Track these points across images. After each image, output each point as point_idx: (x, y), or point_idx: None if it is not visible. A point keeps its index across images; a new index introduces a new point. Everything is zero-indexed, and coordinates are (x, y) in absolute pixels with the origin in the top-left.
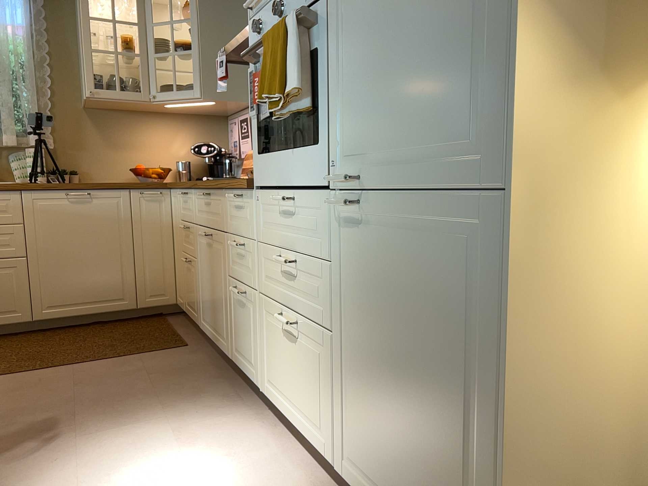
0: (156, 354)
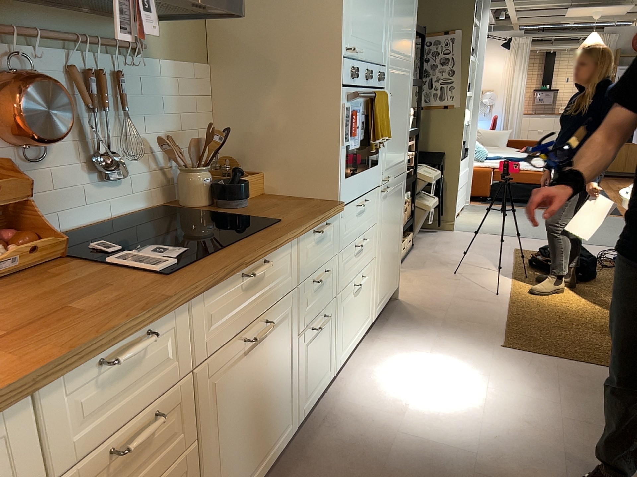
0: None
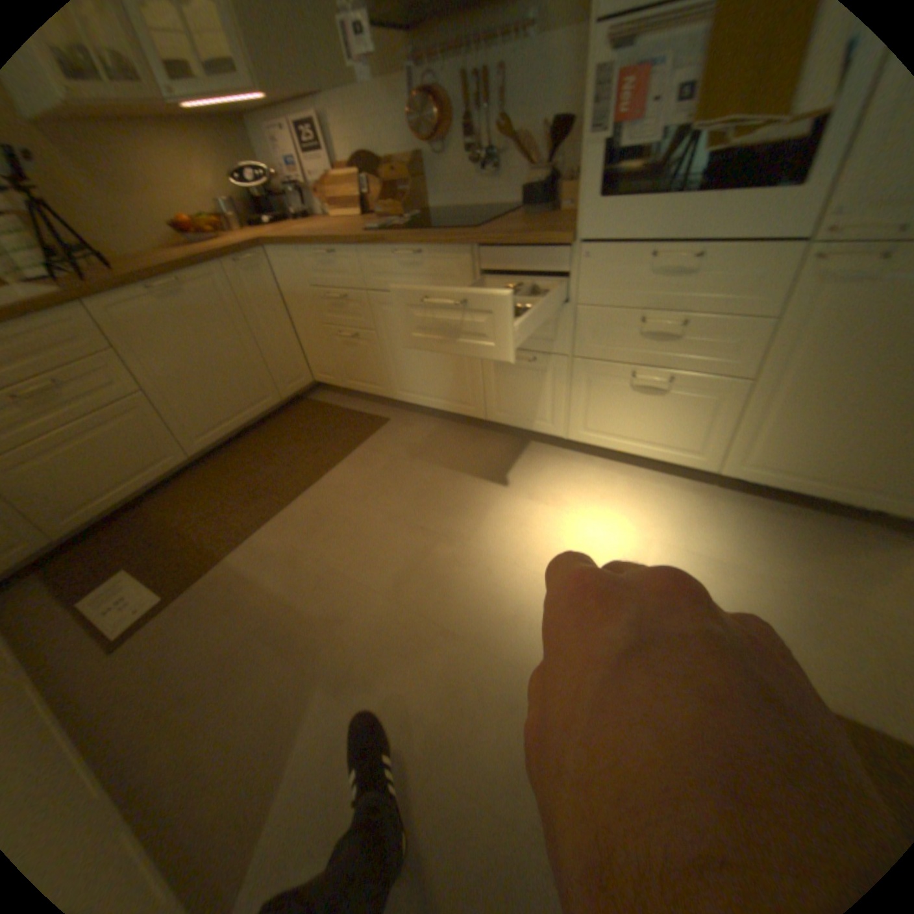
0: (372, 437)
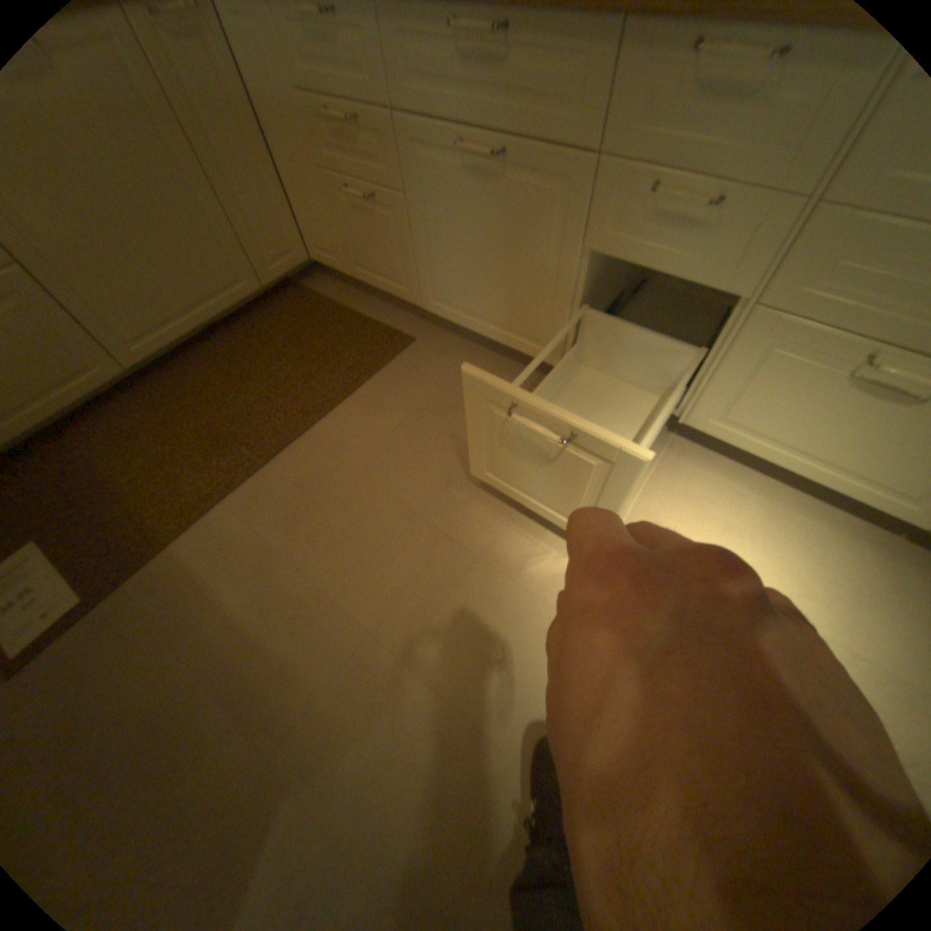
0: (390, 369)
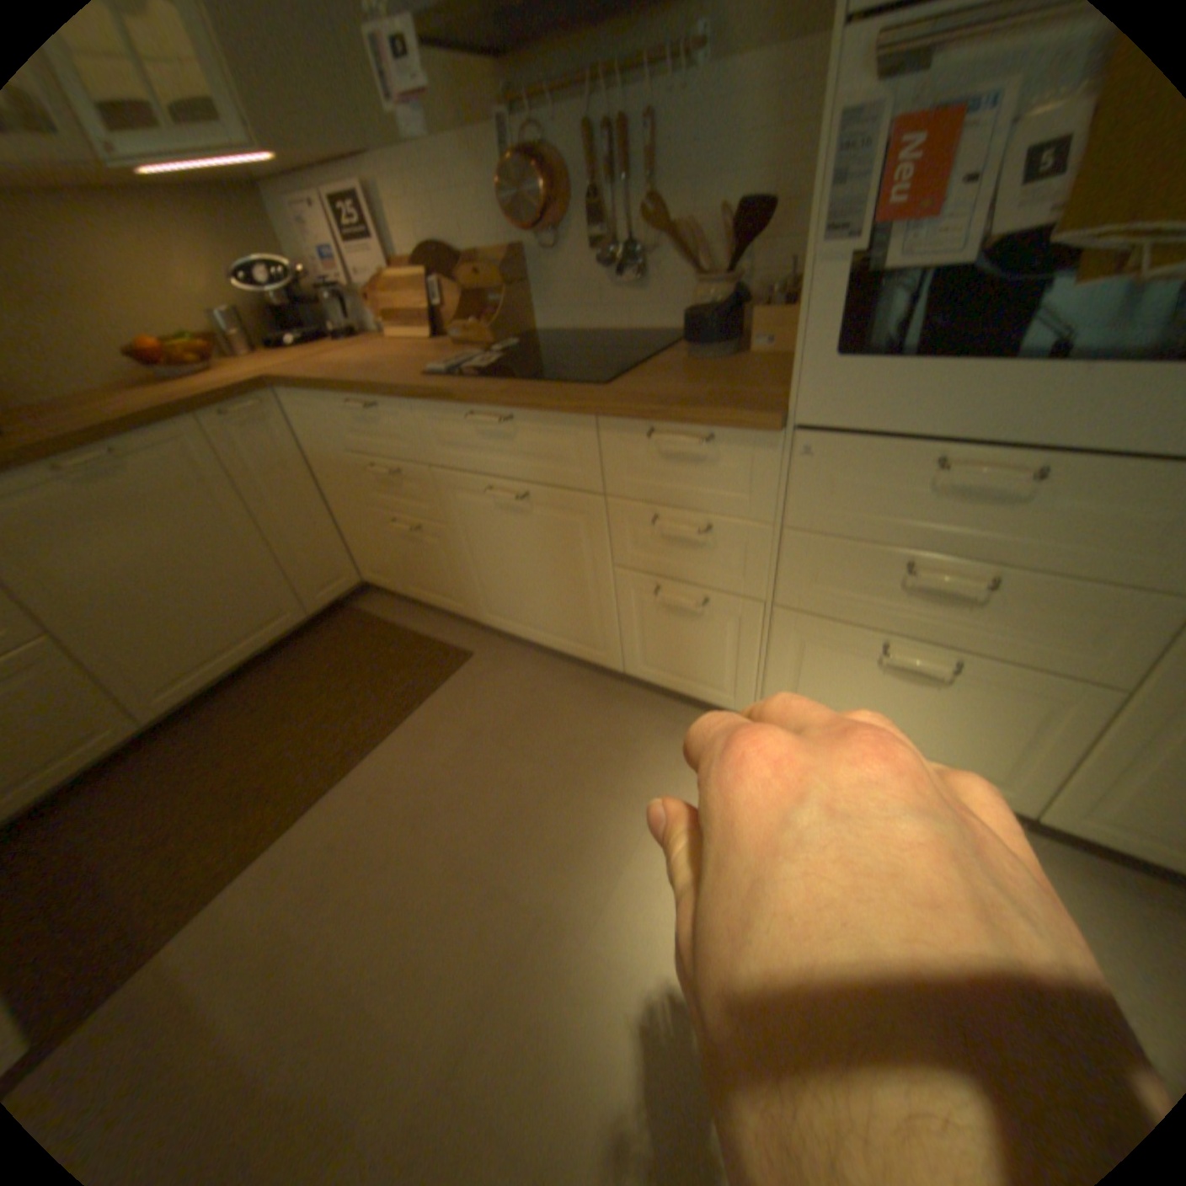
0: (443, 693)
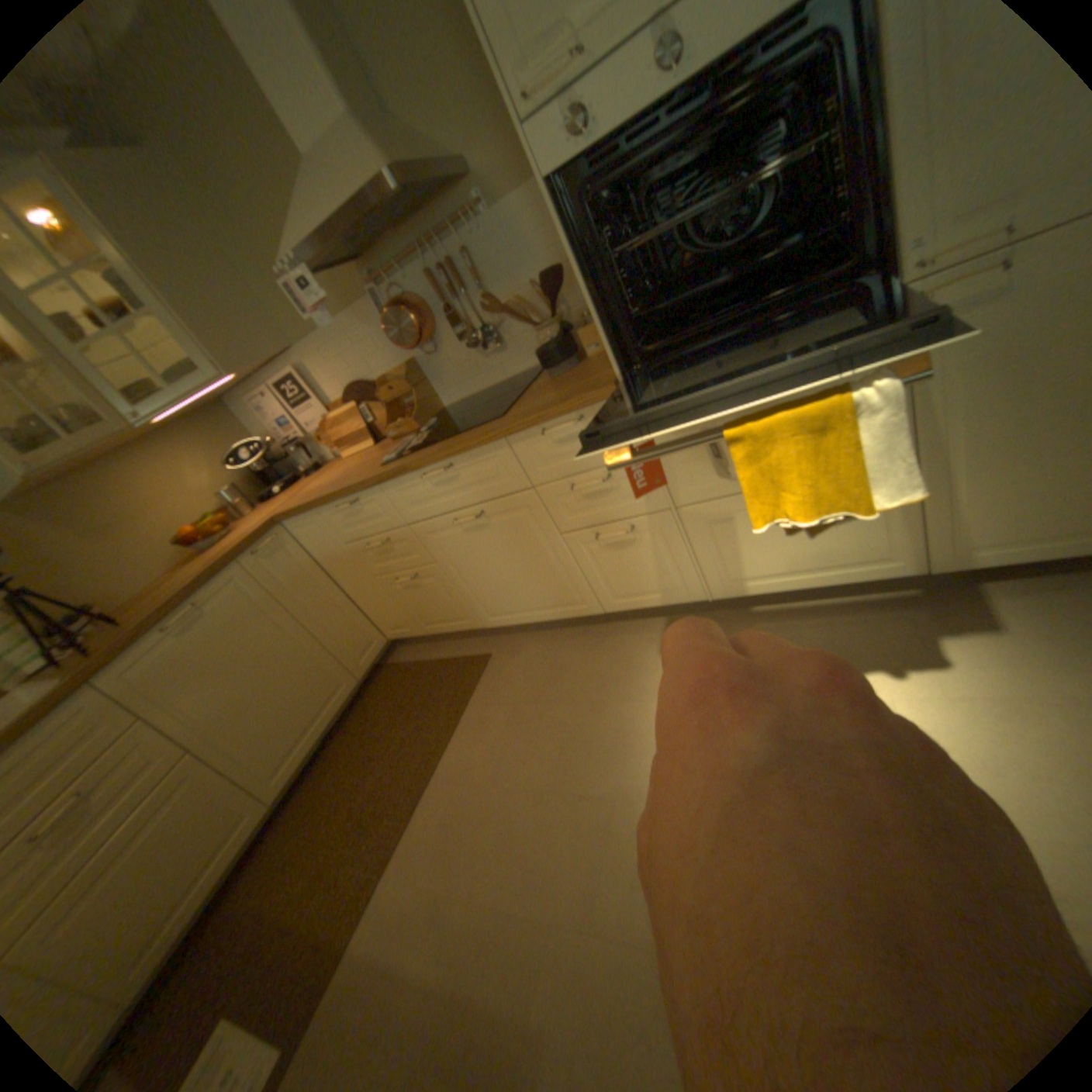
0: (482, 687)
